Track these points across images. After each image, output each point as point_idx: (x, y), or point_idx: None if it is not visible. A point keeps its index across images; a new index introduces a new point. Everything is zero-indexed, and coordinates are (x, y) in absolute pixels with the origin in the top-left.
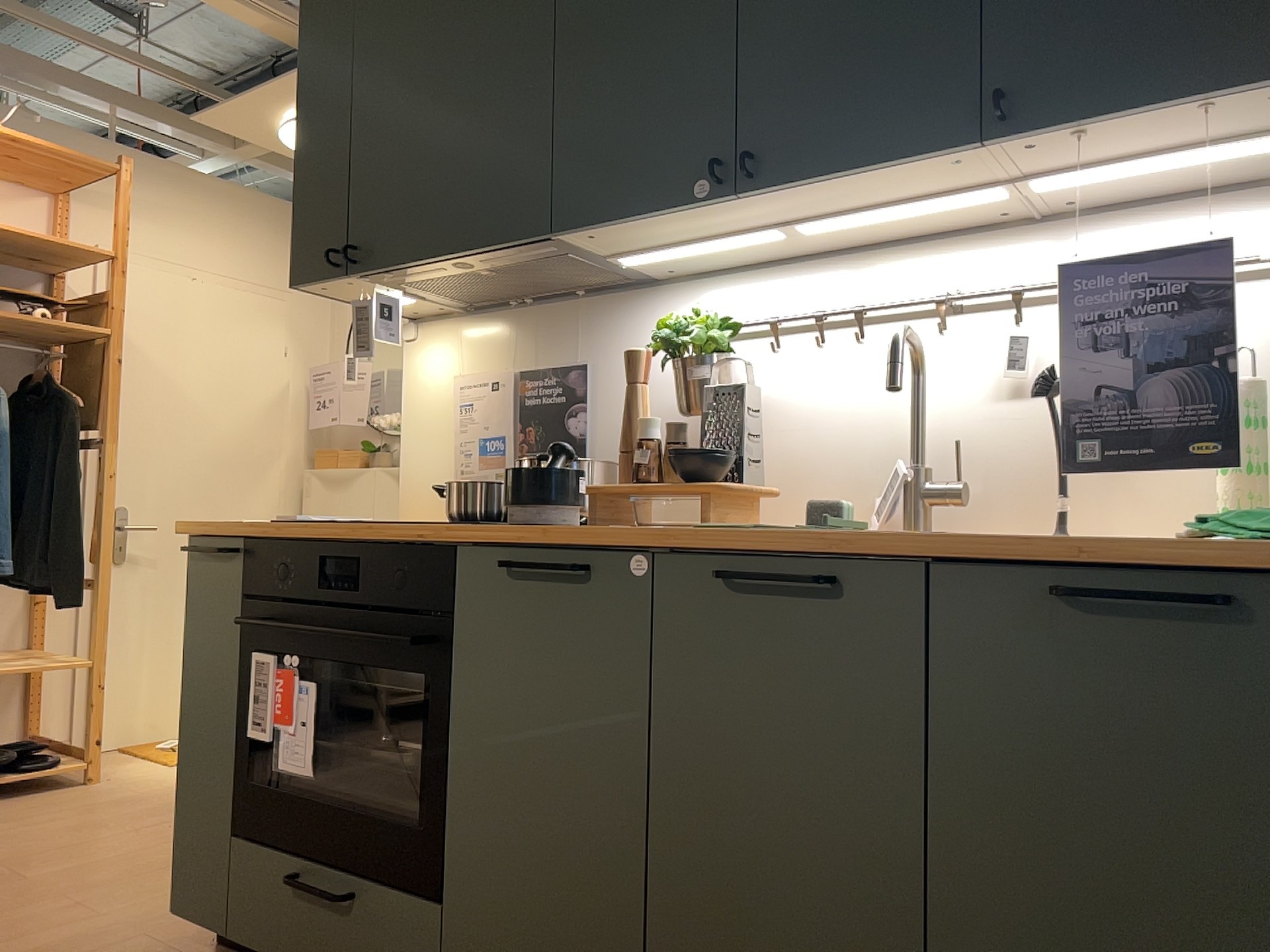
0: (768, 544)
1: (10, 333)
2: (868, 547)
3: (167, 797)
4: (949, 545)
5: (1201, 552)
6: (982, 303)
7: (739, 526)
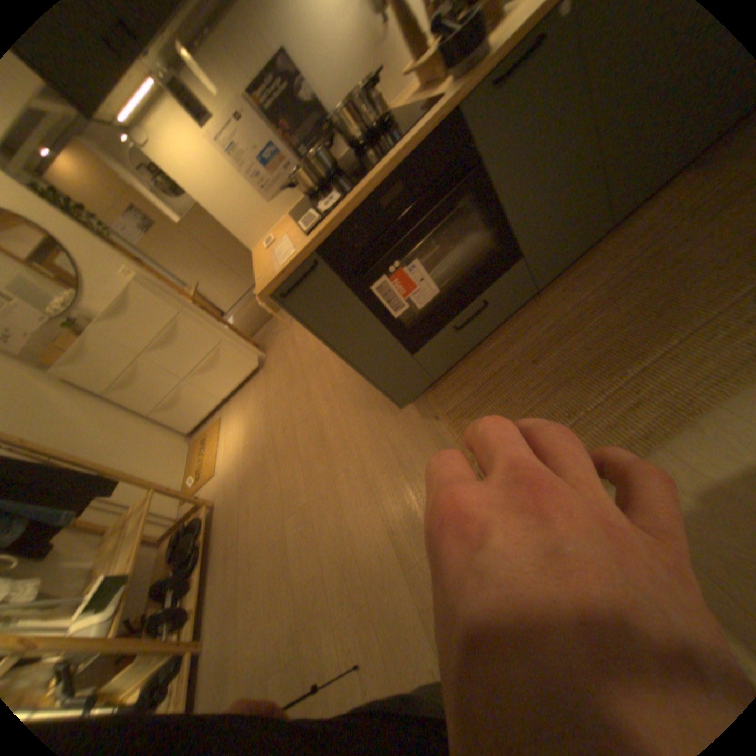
0: None
1: None
2: None
3: (248, 464)
4: None
5: None
6: None
7: None
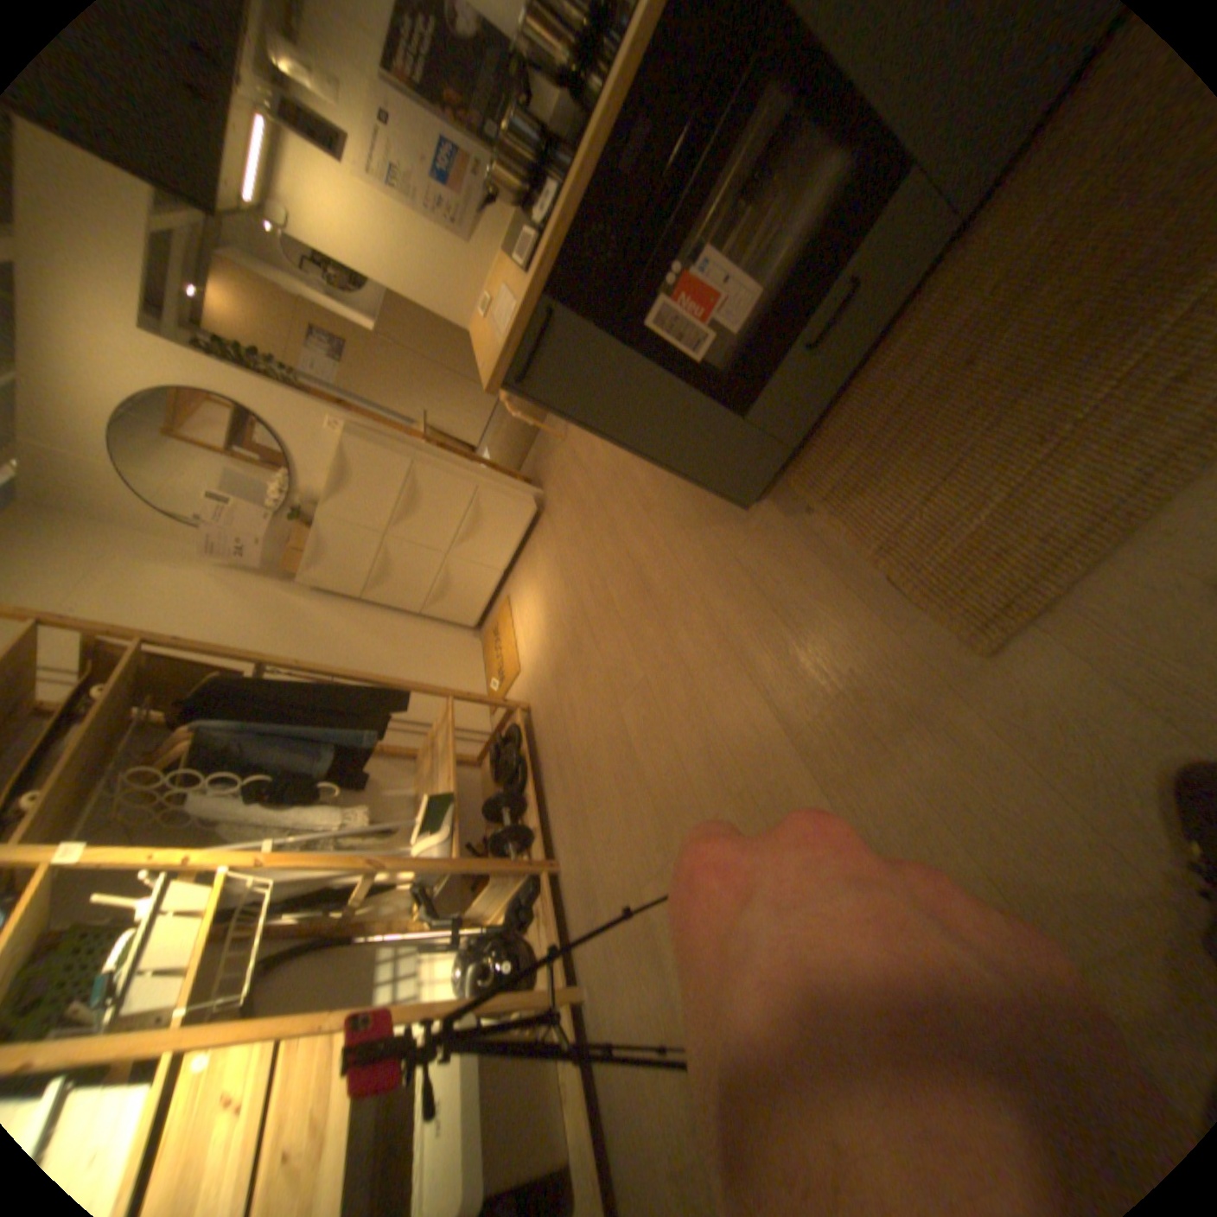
0: None
1: (105, 734)
2: None
3: (557, 647)
4: None
5: None
6: None
7: None
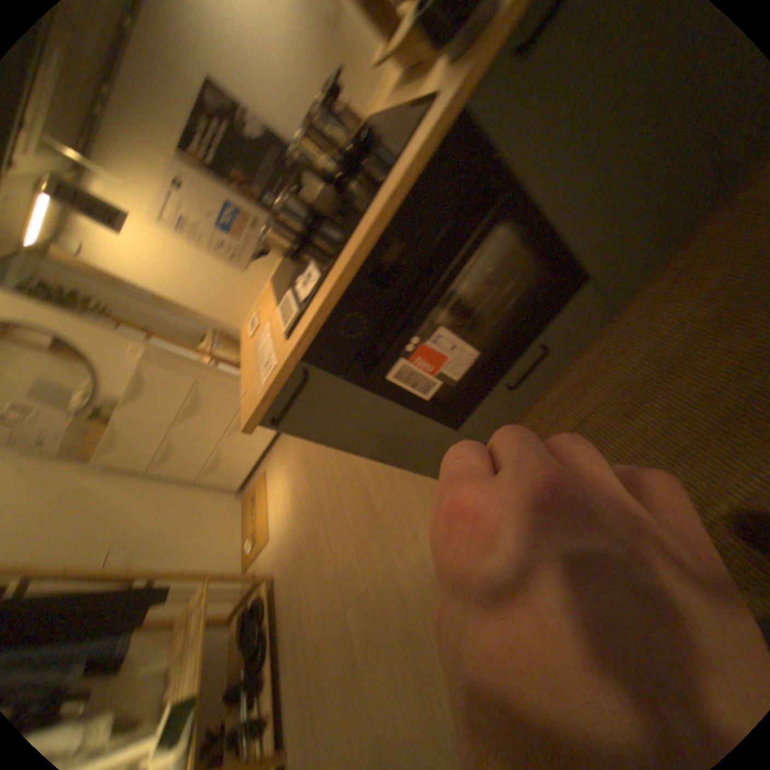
0: None
1: None
2: None
3: (298, 530)
4: None
5: None
6: None
7: None
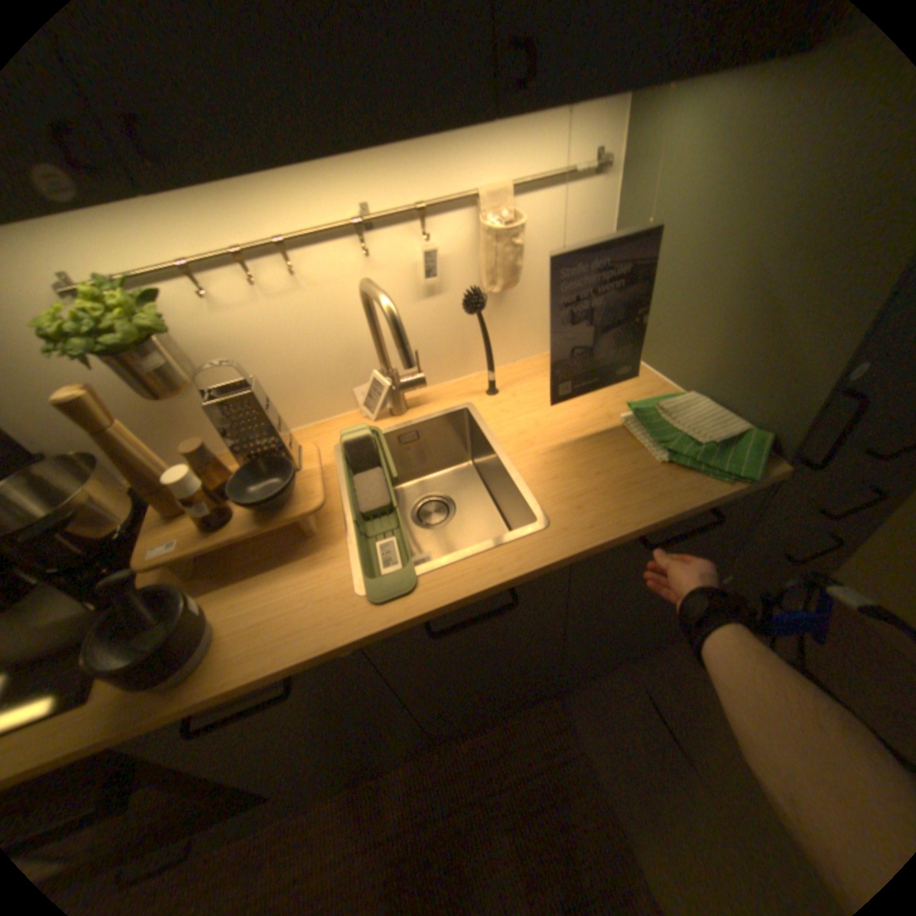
0: (452, 595)
1: None
2: (538, 574)
3: None
4: (593, 554)
5: (718, 505)
6: (387, 215)
7: (410, 586)
